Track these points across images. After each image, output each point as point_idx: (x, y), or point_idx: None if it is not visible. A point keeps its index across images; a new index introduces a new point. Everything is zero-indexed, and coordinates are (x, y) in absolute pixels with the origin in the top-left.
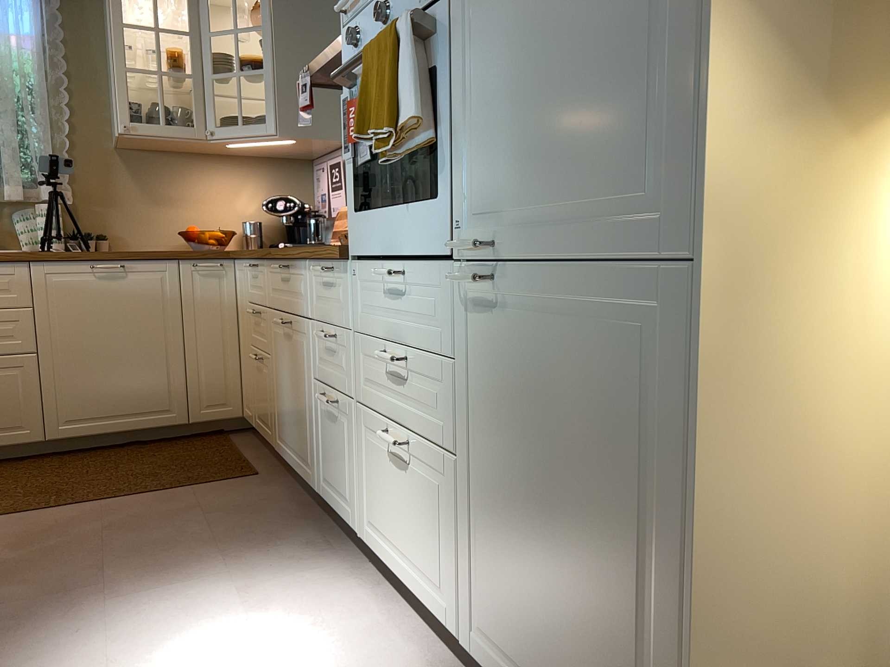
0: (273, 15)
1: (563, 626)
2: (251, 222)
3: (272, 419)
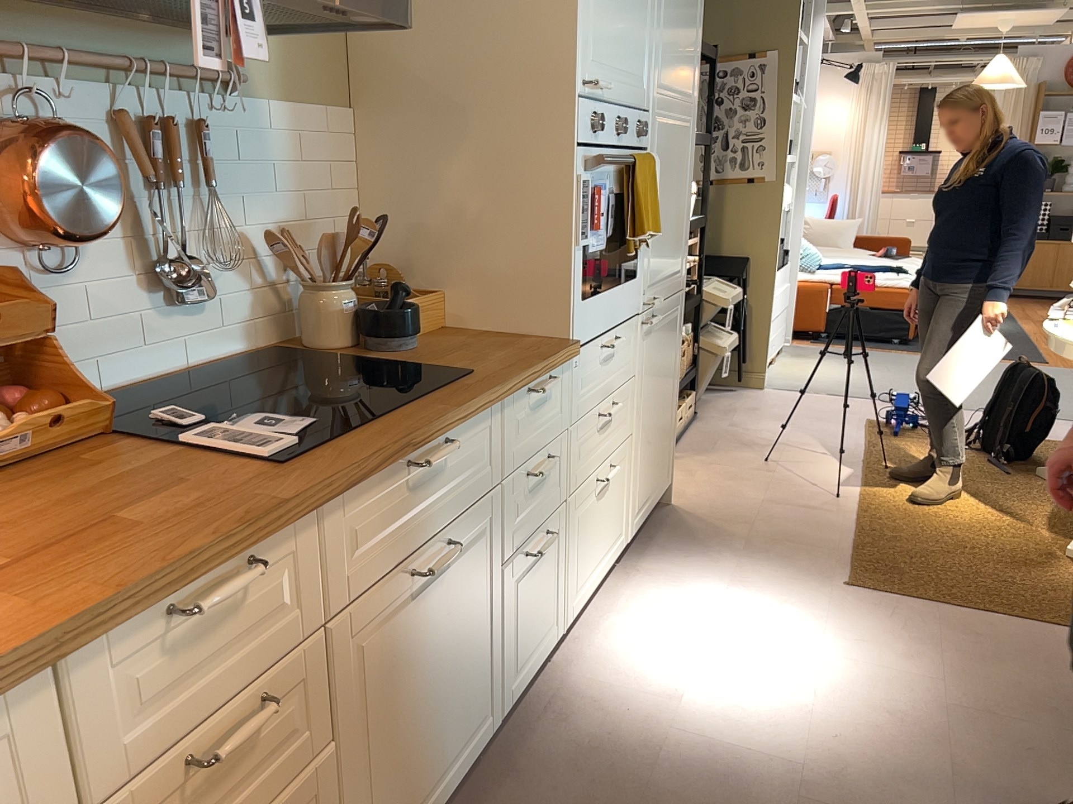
0: None
1: (658, 451)
2: None
3: None
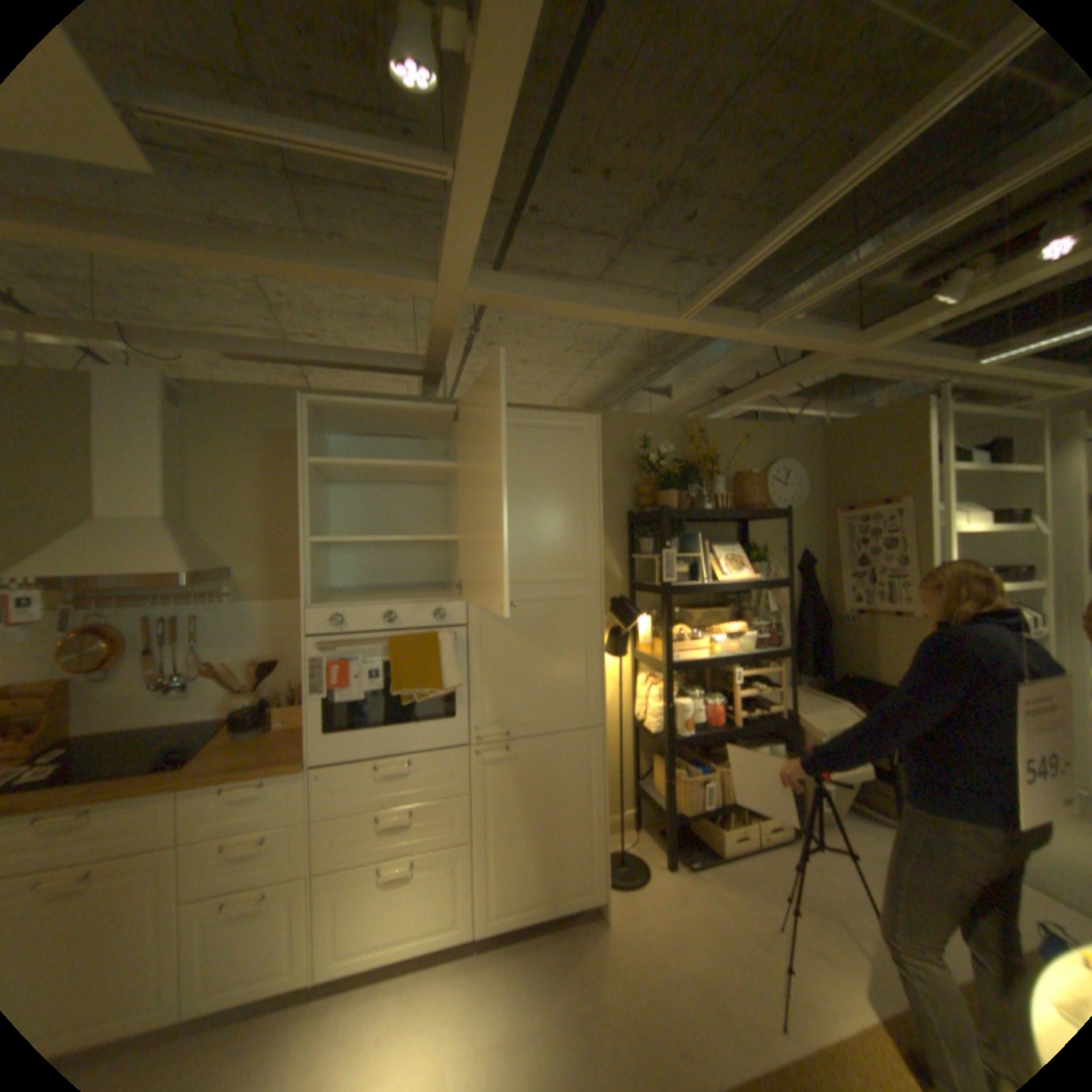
0: None
1: (548, 867)
2: None
3: None
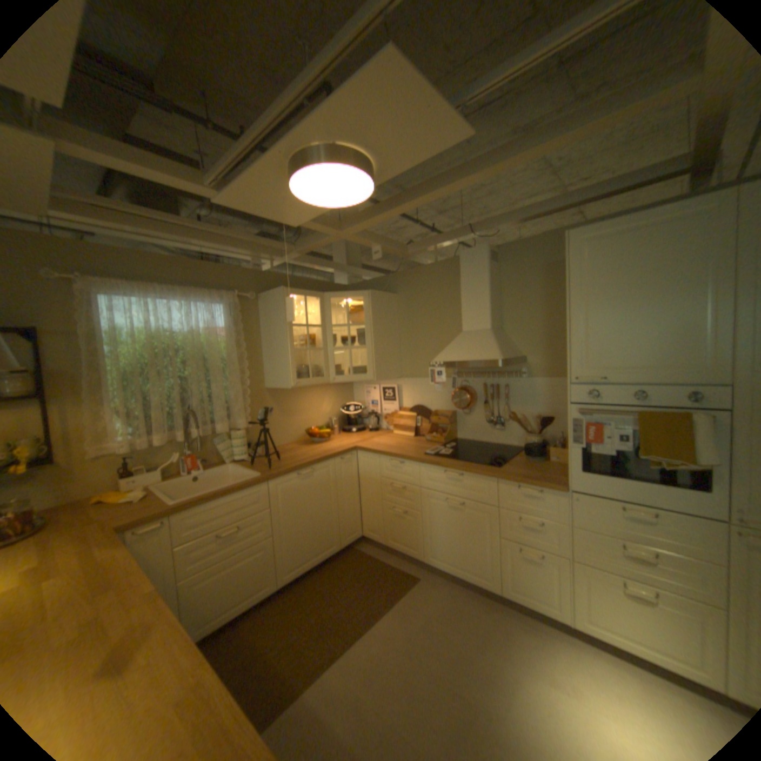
0: (369, 318)
1: None
2: (330, 418)
3: (422, 547)
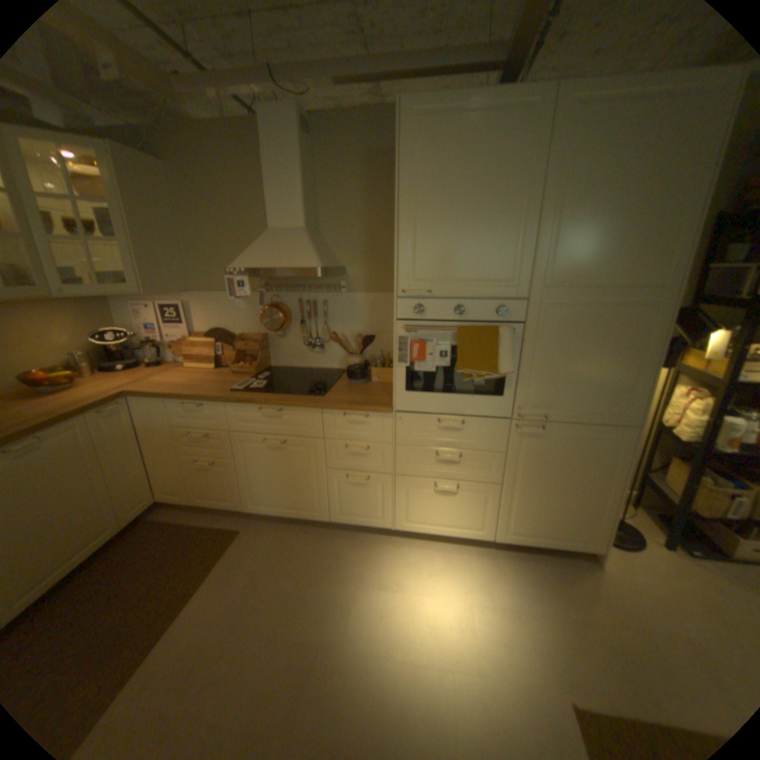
0: (115, 192)
1: (561, 517)
2: (71, 353)
3: (237, 497)
